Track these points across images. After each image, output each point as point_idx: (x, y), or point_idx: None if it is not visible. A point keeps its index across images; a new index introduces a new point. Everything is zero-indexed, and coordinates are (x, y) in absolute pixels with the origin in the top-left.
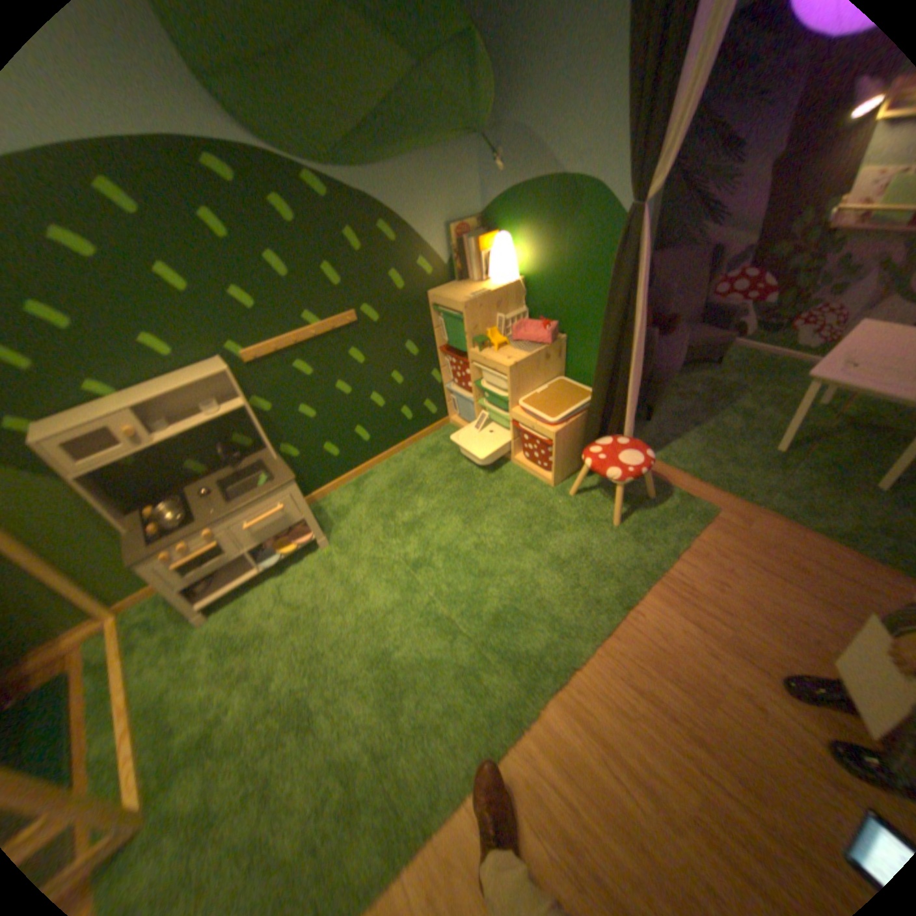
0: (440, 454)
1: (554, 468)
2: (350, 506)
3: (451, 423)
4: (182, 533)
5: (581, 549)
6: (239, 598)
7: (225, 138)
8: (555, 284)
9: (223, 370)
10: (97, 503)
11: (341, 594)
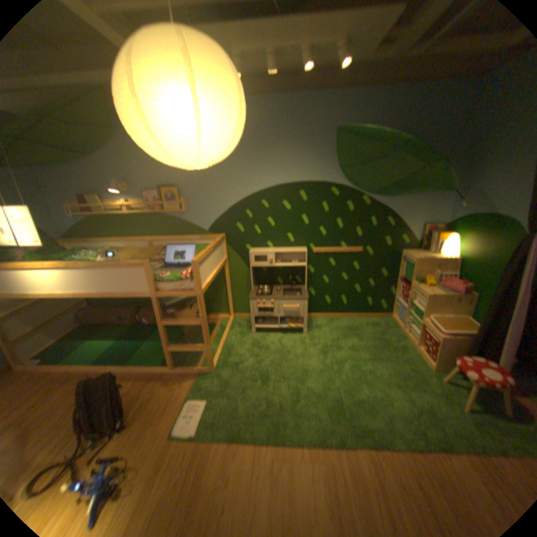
0: (377, 327)
1: (439, 362)
2: (323, 326)
3: (392, 317)
4: (266, 297)
5: (431, 408)
6: (267, 333)
7: (341, 183)
8: (479, 264)
9: (304, 251)
10: (251, 276)
11: (301, 353)
